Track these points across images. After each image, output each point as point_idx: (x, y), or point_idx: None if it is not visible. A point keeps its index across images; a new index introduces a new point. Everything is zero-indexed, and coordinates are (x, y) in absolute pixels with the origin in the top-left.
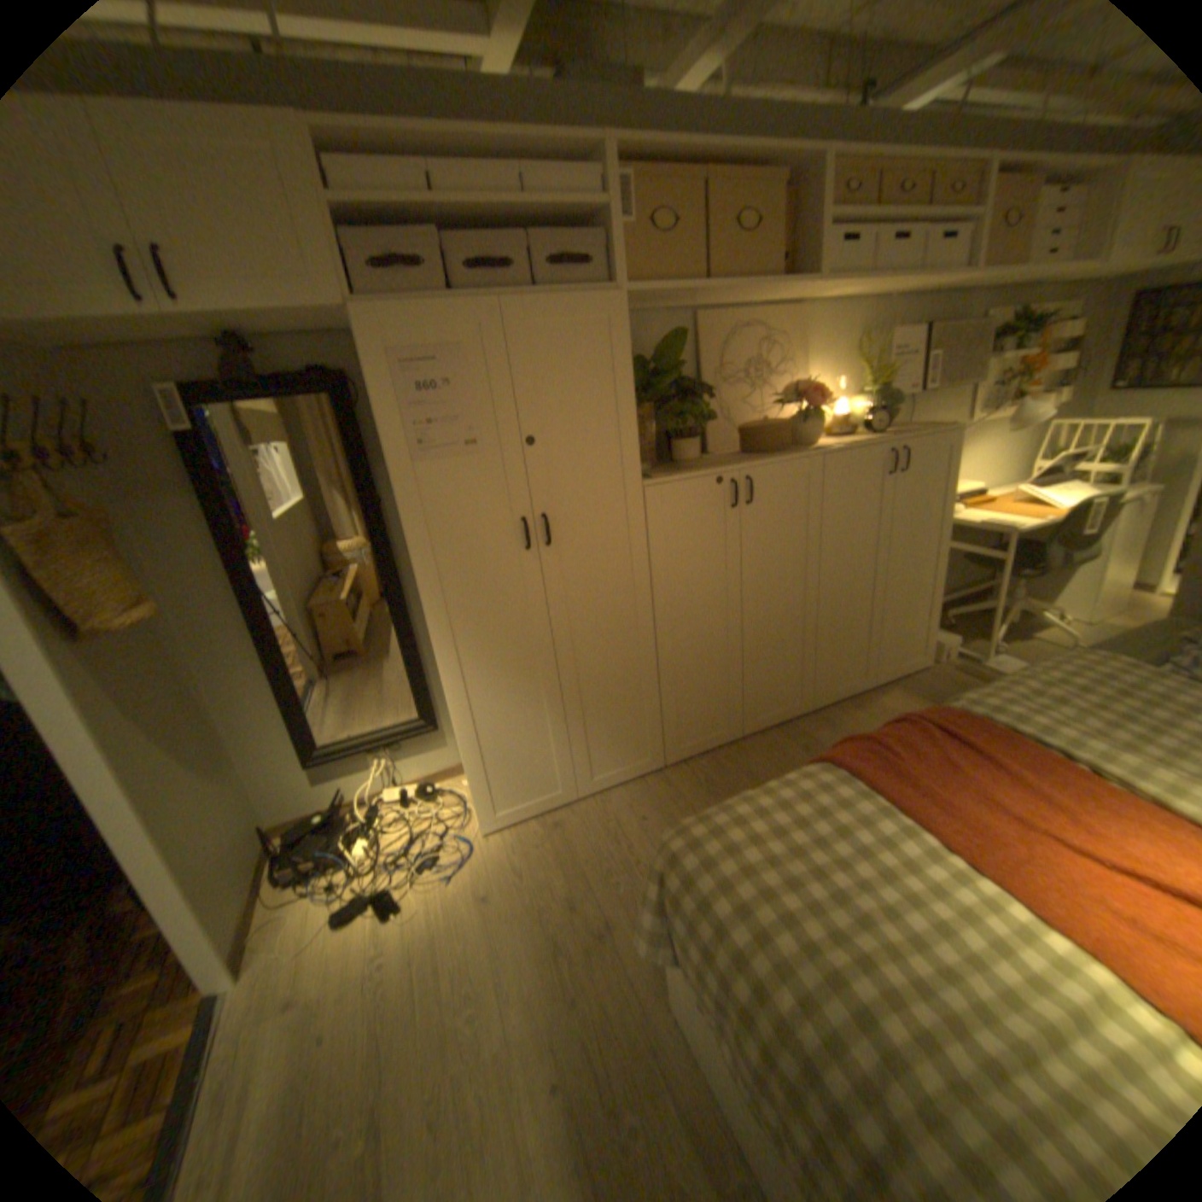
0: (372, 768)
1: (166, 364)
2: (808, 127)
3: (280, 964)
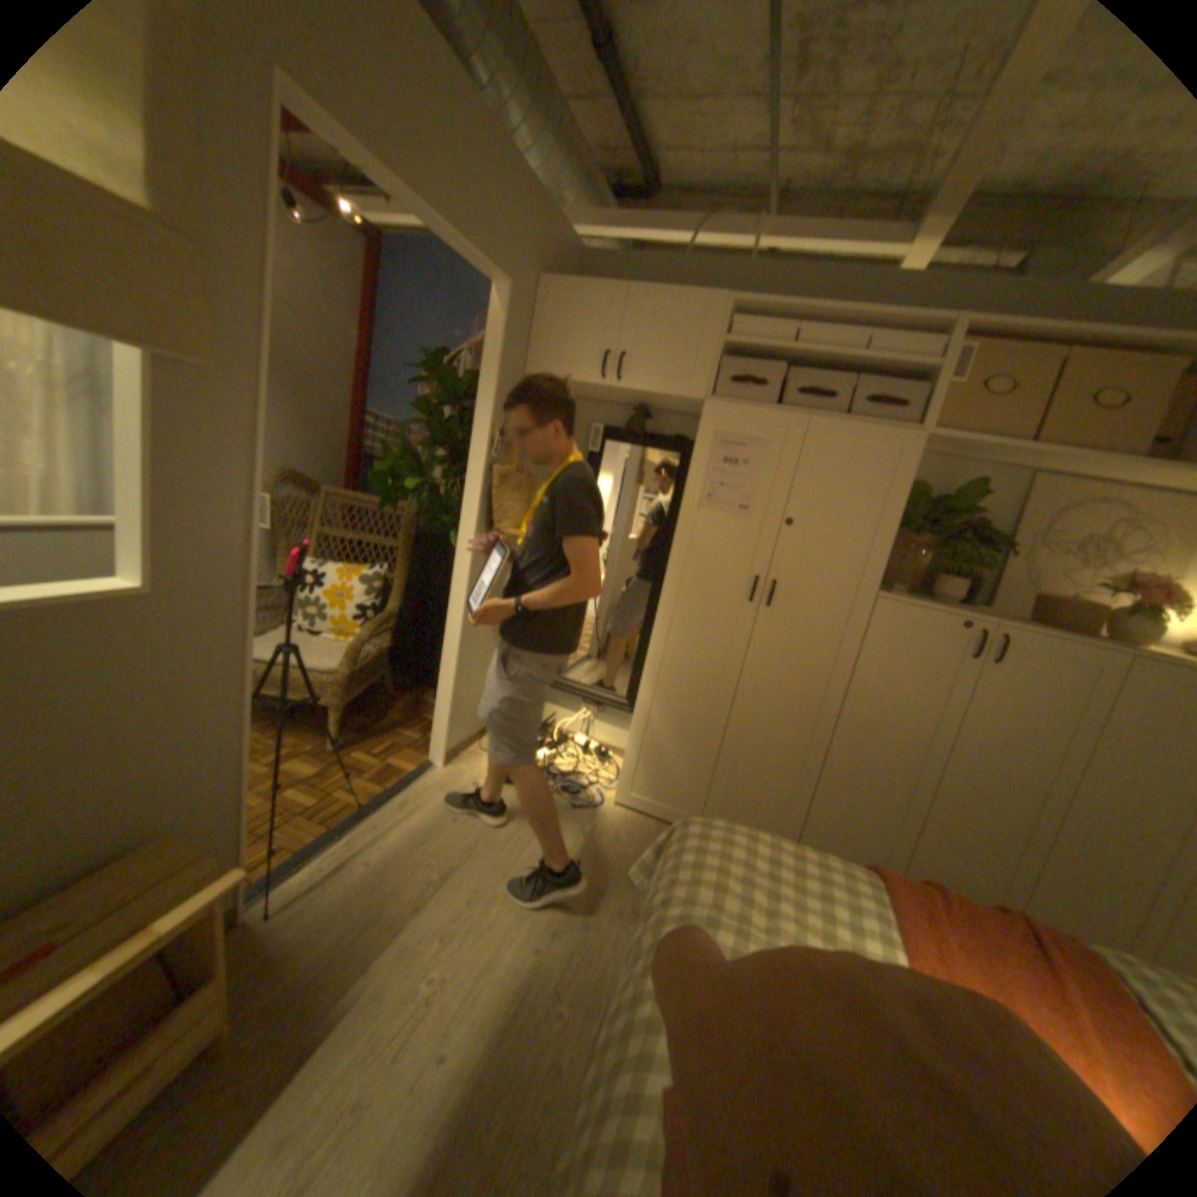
0: (580, 711)
1: (605, 413)
2: None
3: (466, 774)
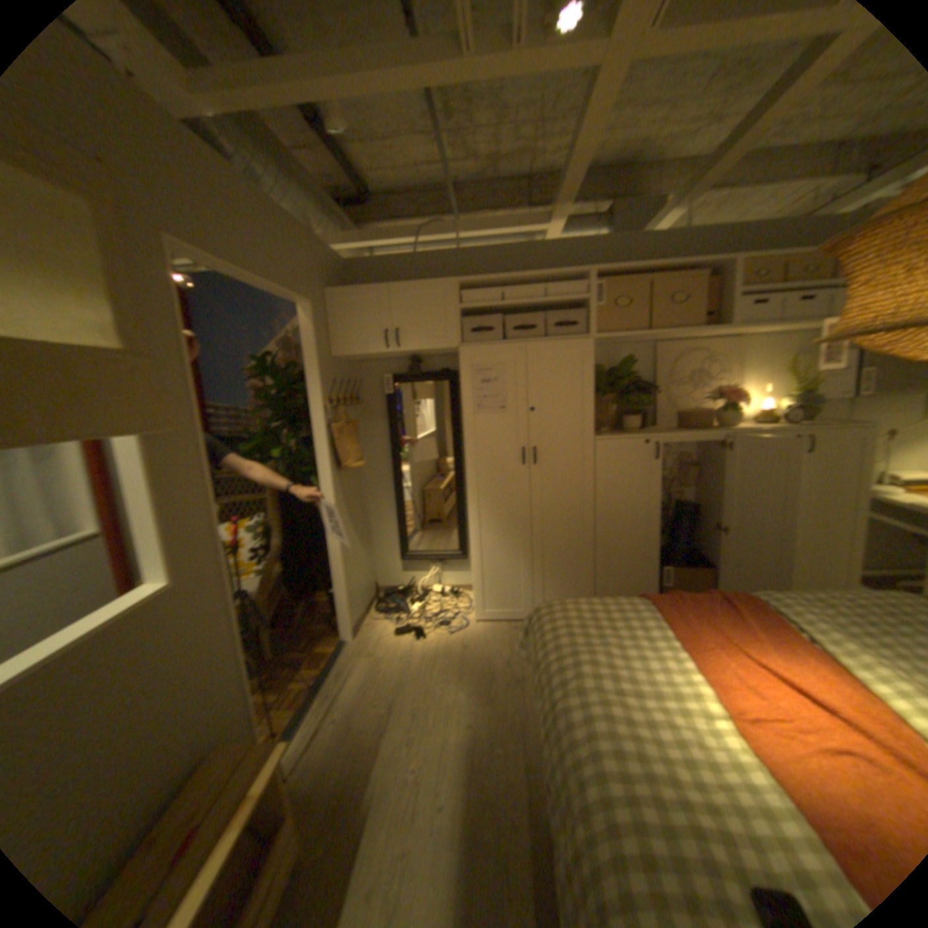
0: (430, 571)
1: (389, 368)
2: (747, 236)
3: (370, 641)
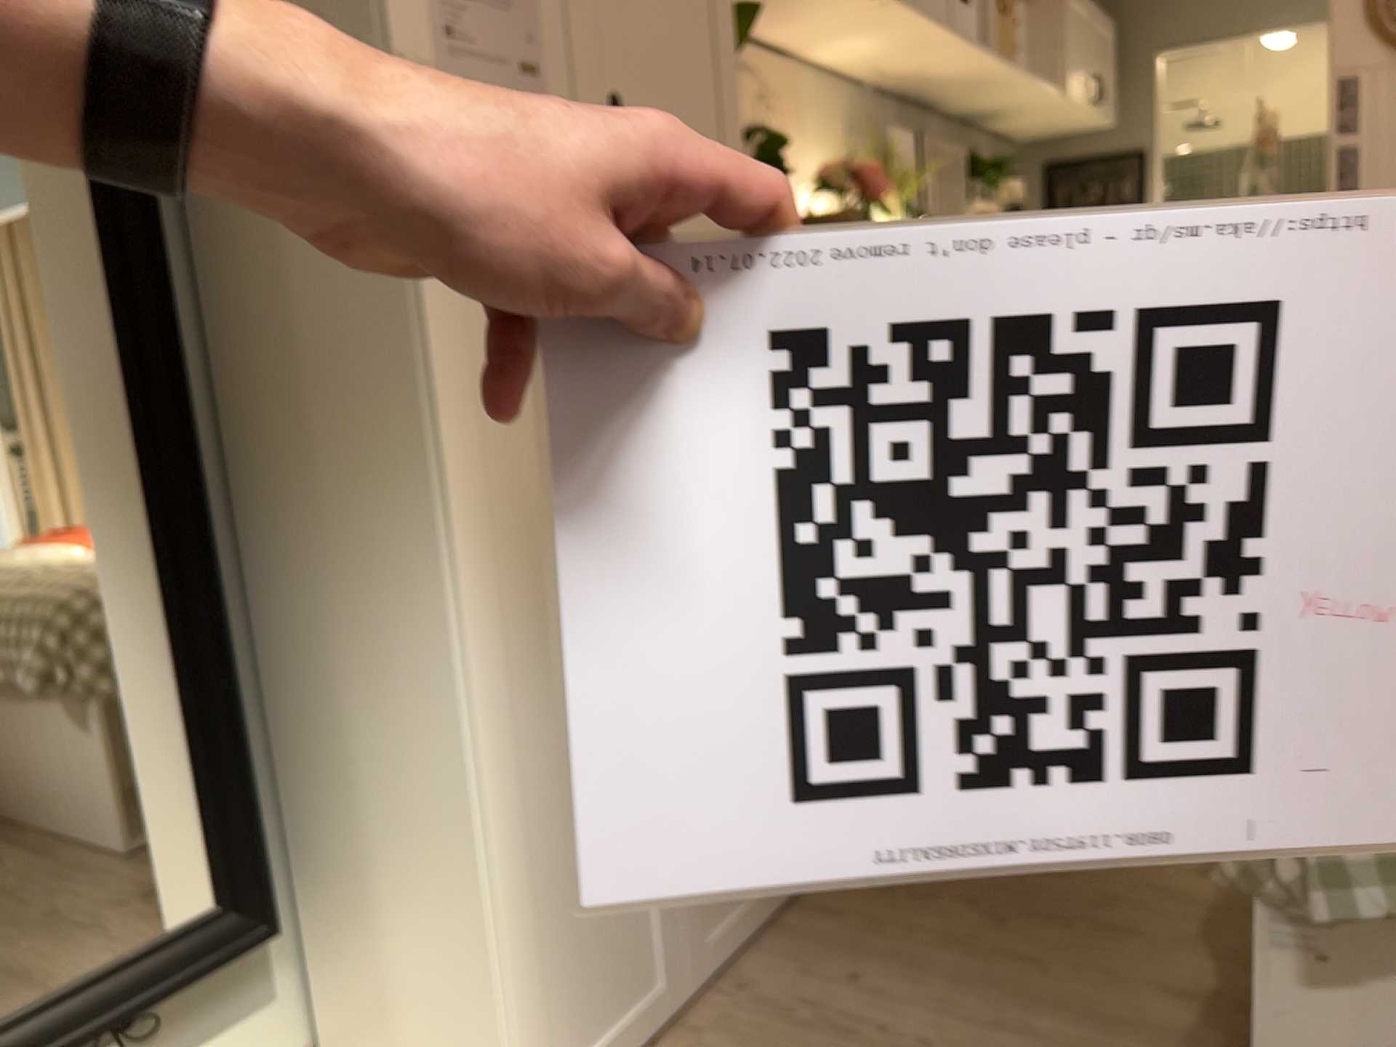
0: None
1: None
2: None
3: None
